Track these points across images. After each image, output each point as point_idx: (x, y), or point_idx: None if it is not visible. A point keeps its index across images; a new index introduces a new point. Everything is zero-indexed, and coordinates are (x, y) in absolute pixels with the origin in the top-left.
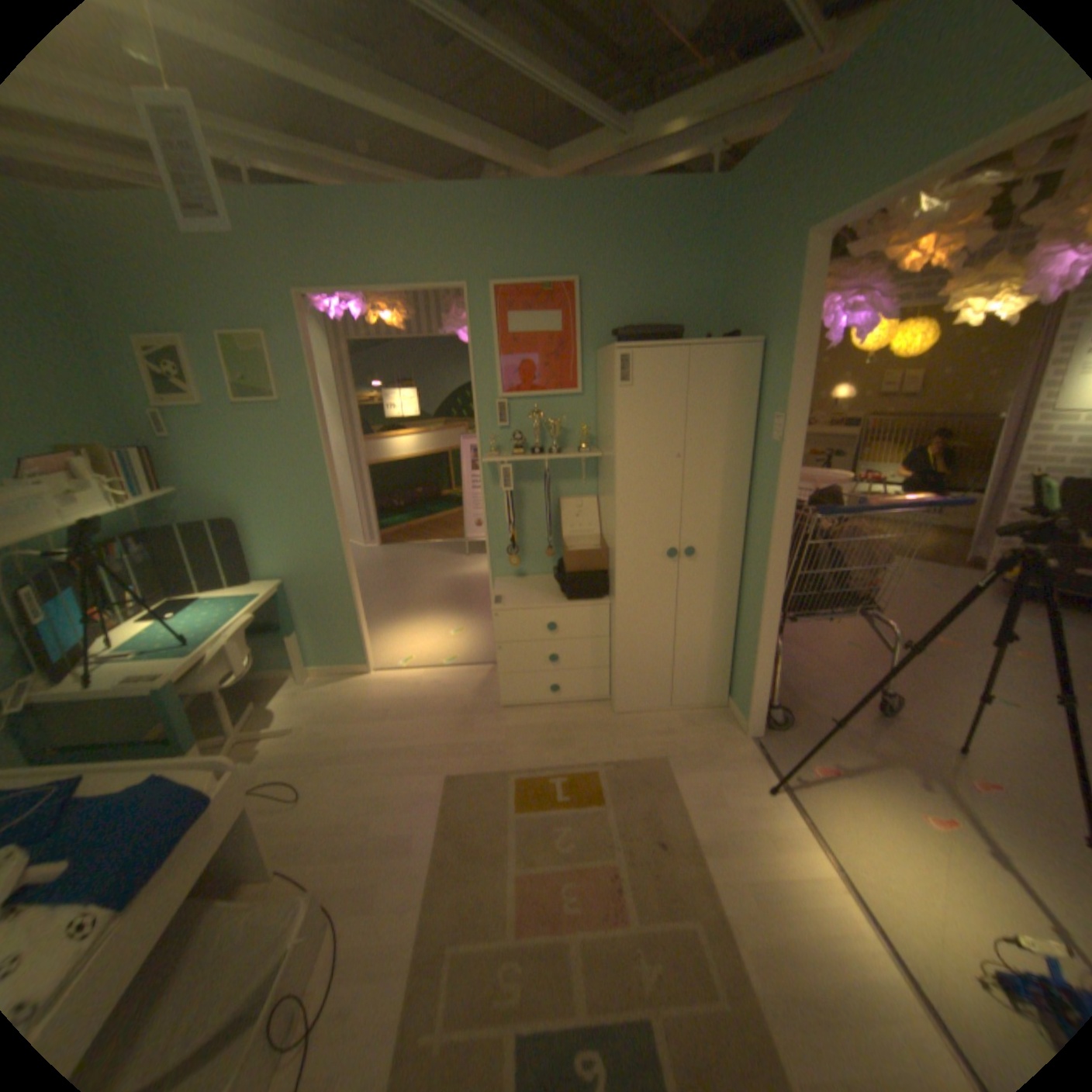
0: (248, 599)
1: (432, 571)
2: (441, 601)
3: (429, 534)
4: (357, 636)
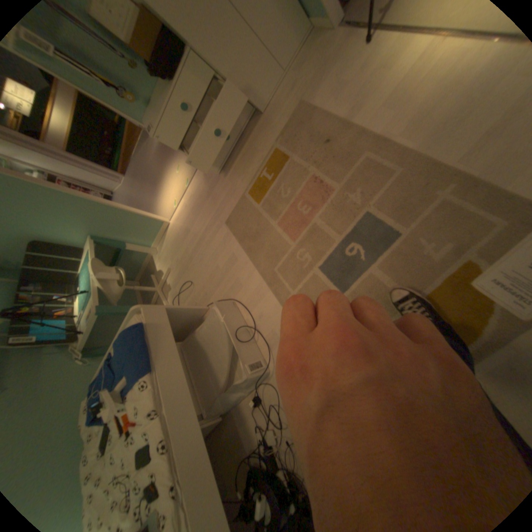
0: (86, 253)
1: (146, 157)
2: (161, 164)
3: (130, 144)
4: (143, 216)
